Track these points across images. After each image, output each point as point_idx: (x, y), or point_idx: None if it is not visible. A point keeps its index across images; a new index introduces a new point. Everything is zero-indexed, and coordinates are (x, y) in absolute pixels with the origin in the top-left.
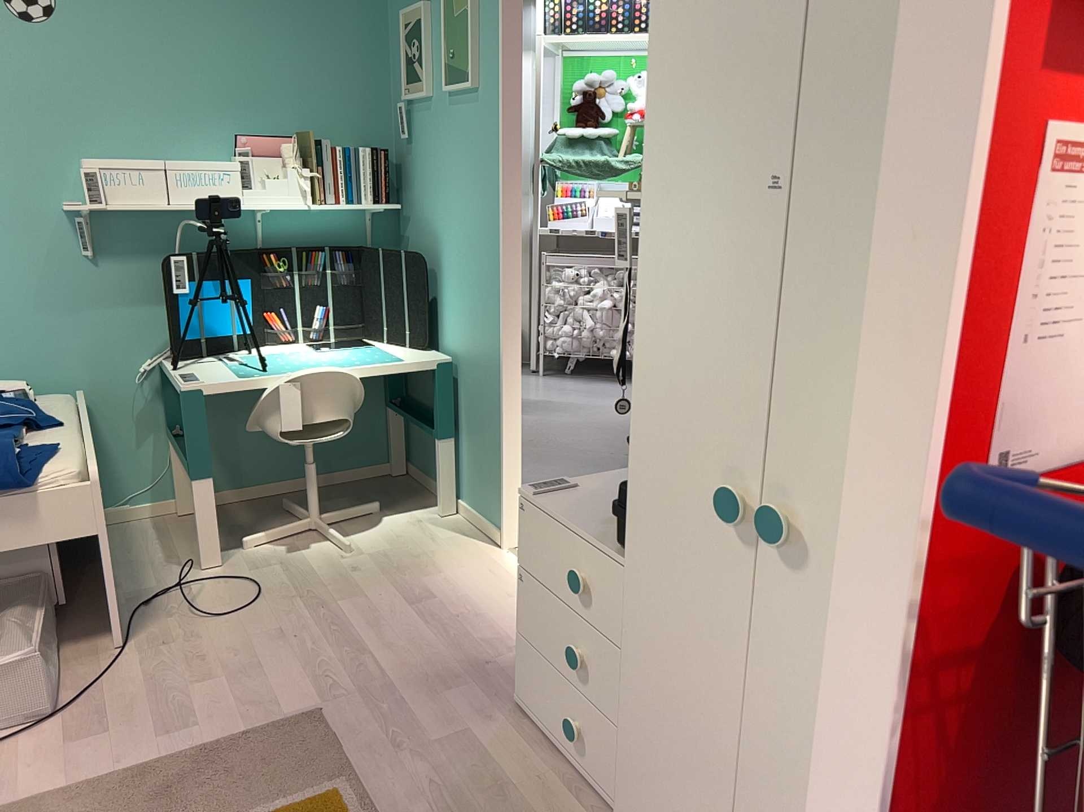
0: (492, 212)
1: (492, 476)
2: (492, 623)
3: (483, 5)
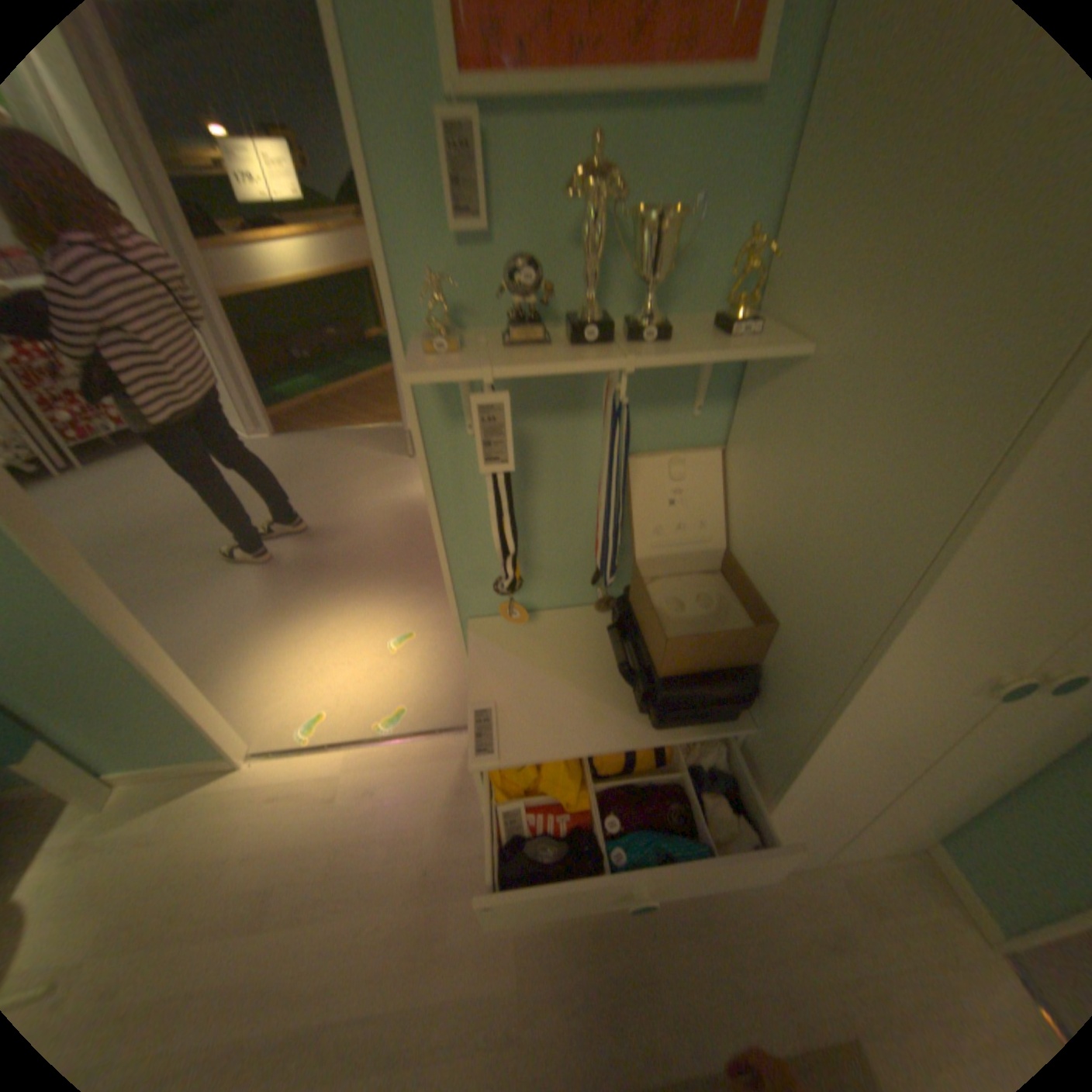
0: None
1: (167, 729)
2: (363, 838)
3: None
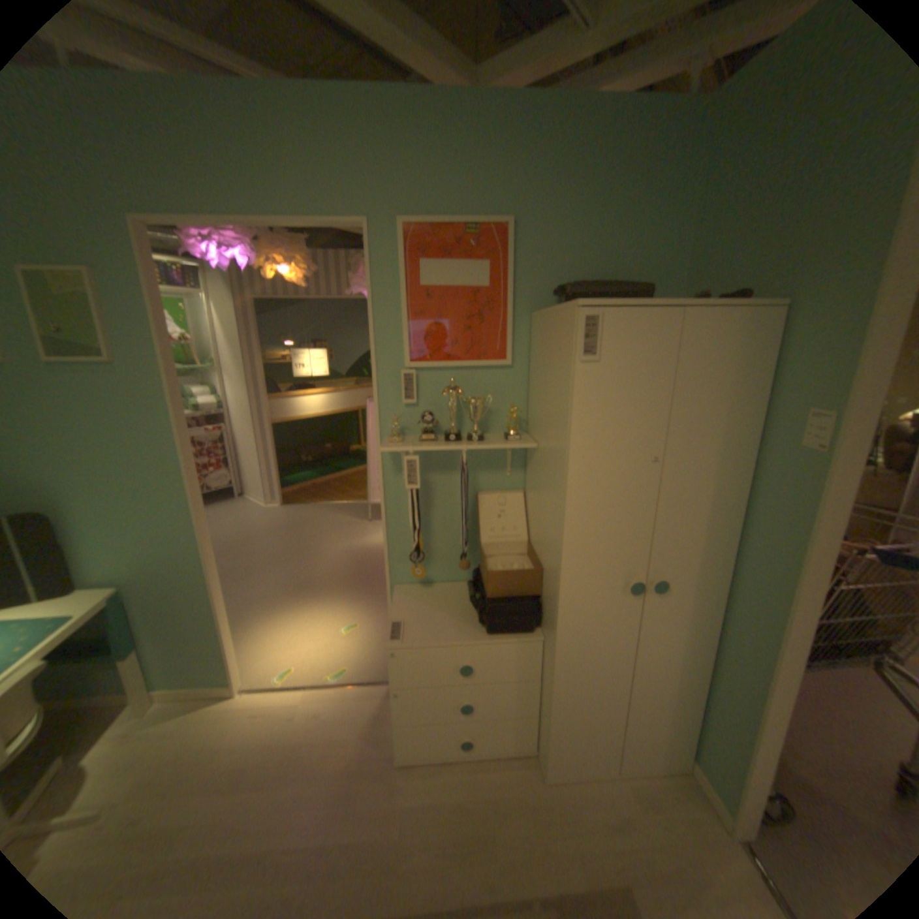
0: (164, 464)
1: (205, 655)
2: (308, 744)
3: (108, 291)
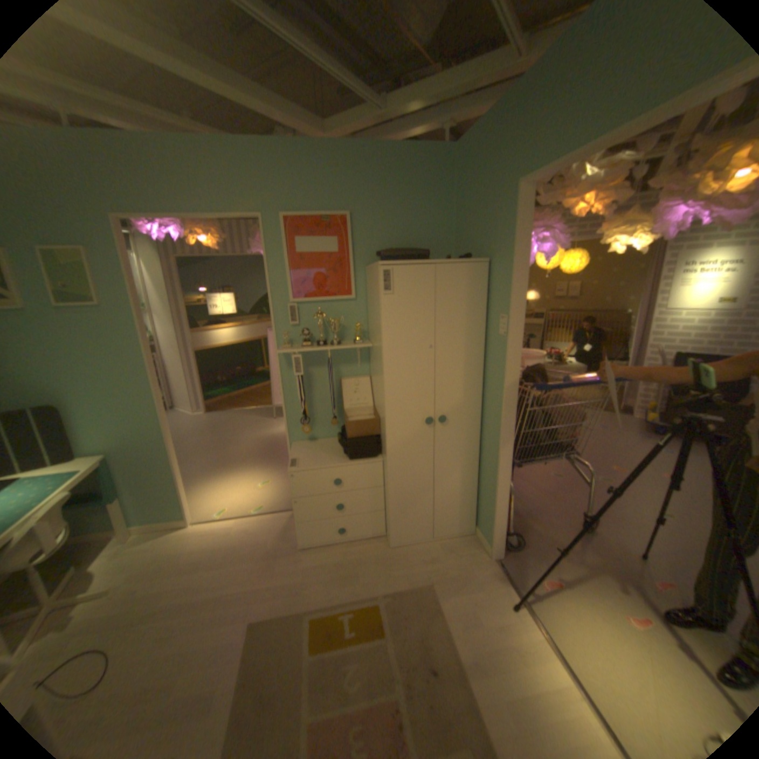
0: (136, 369)
1: (167, 498)
2: (242, 545)
3: (97, 260)
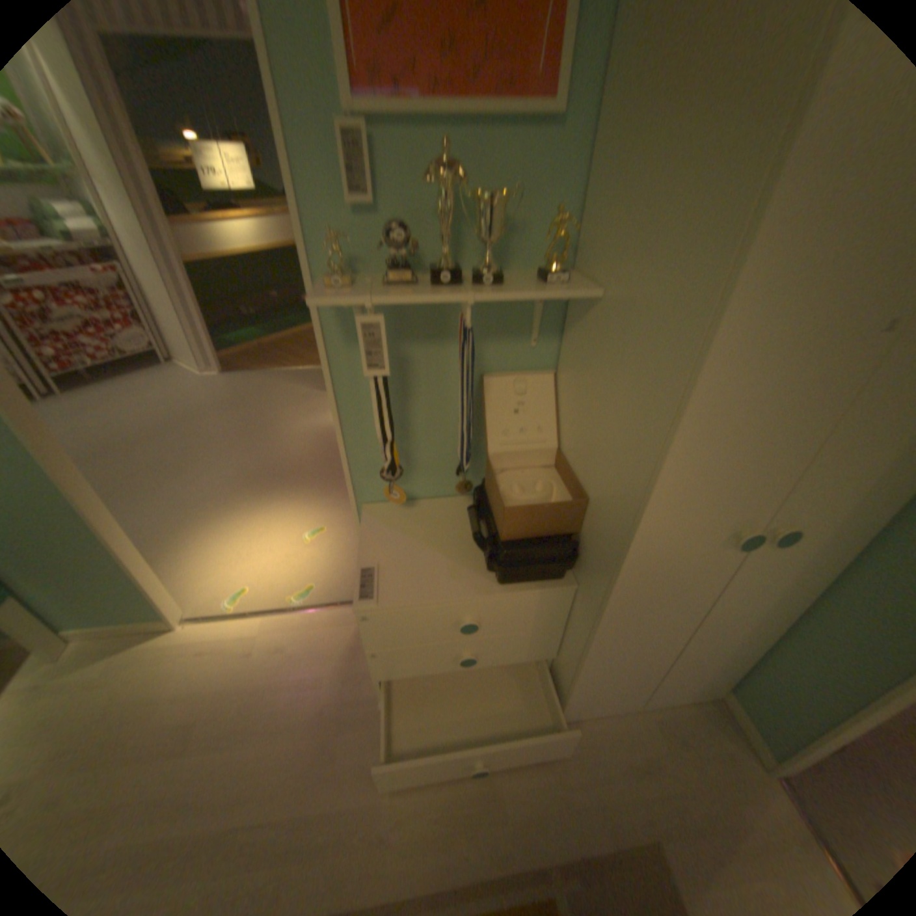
0: None
1: (117, 591)
2: (272, 685)
3: None
